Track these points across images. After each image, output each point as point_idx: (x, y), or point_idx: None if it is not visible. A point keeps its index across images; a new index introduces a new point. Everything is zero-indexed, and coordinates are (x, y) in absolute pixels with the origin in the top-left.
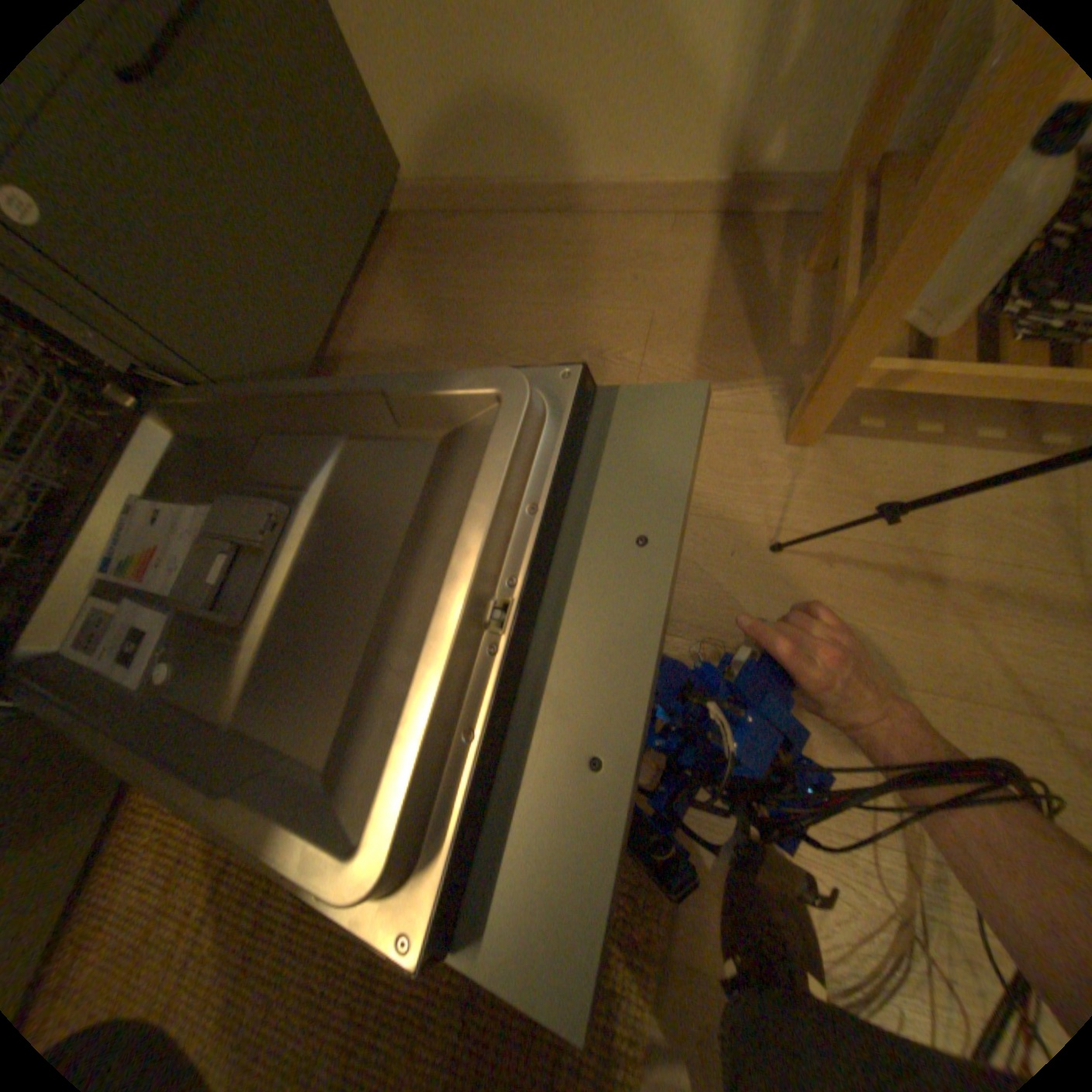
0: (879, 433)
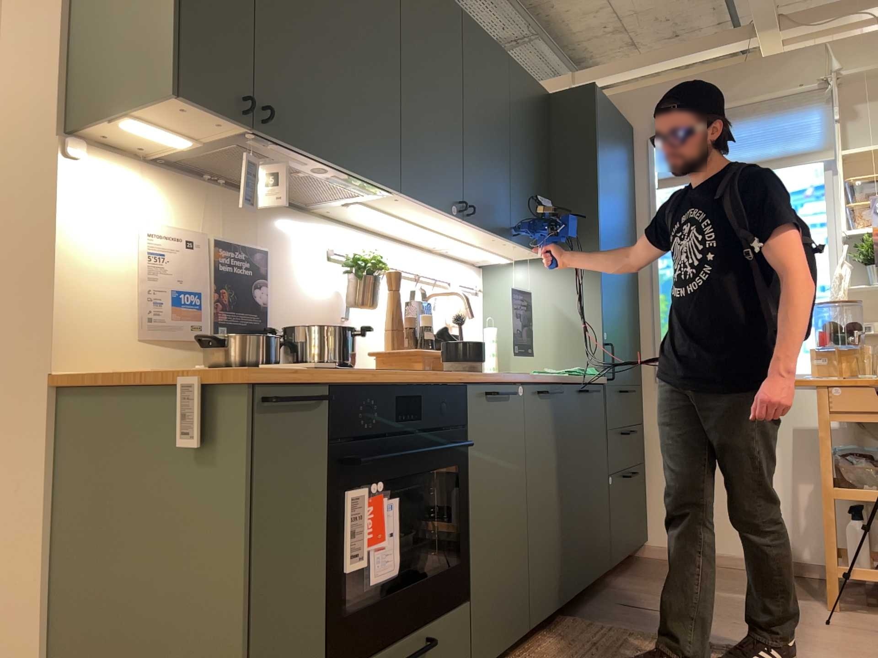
0: (868, 614)
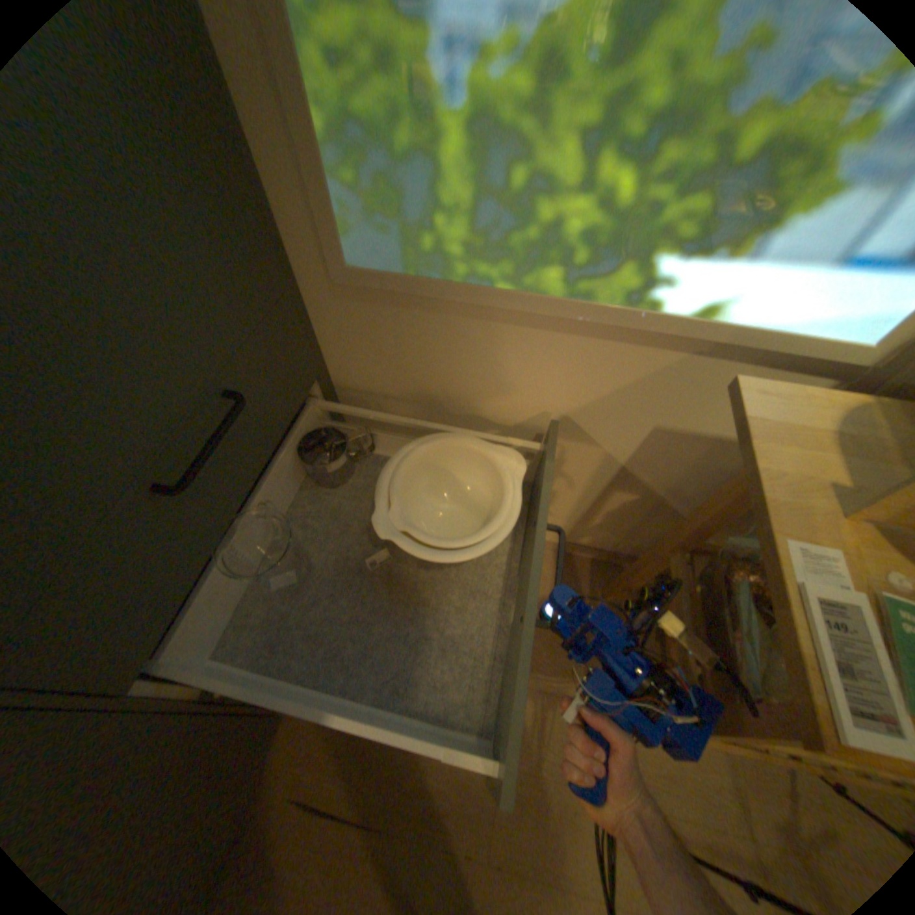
0: None
